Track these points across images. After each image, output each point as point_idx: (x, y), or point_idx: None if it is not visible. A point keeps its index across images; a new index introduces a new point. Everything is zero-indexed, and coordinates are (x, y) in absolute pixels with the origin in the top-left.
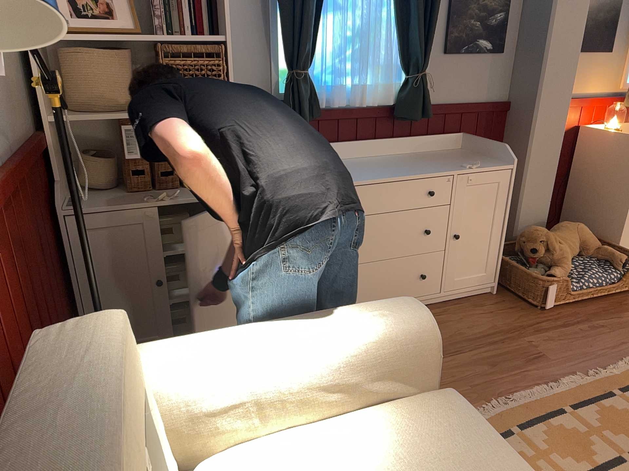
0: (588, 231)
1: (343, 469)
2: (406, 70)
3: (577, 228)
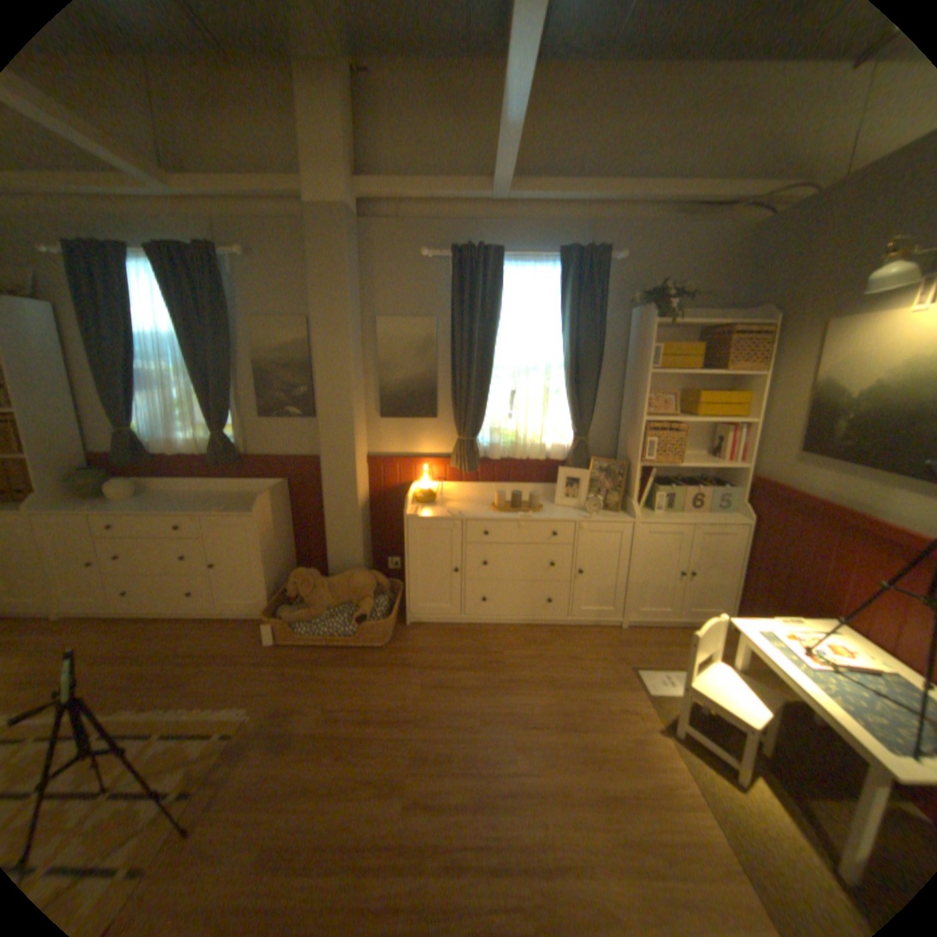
0: (359, 581)
1: None
2: (209, 430)
3: (352, 577)
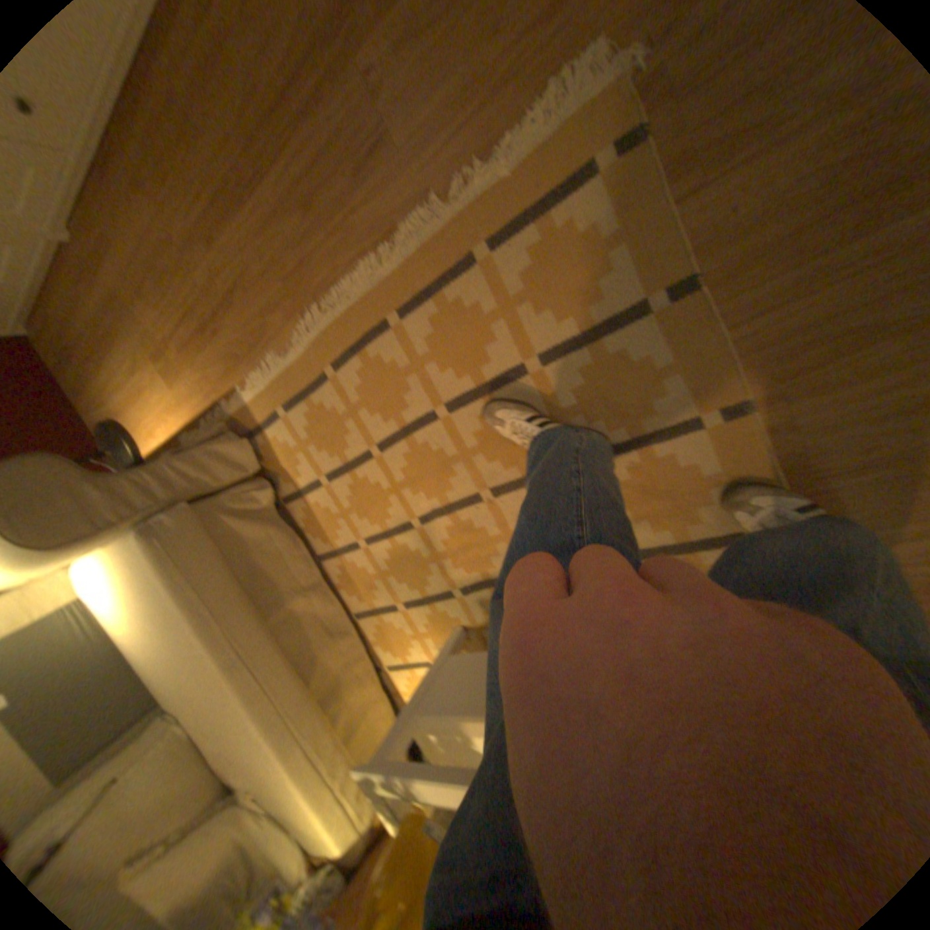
0: None
1: (112, 601)
2: None
3: None
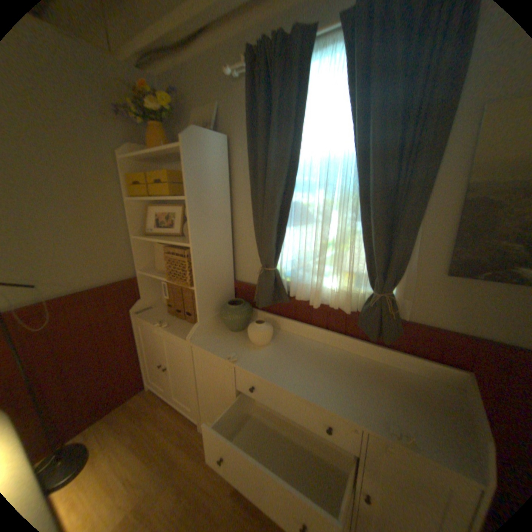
0: None
1: None
2: (373, 285)
3: None
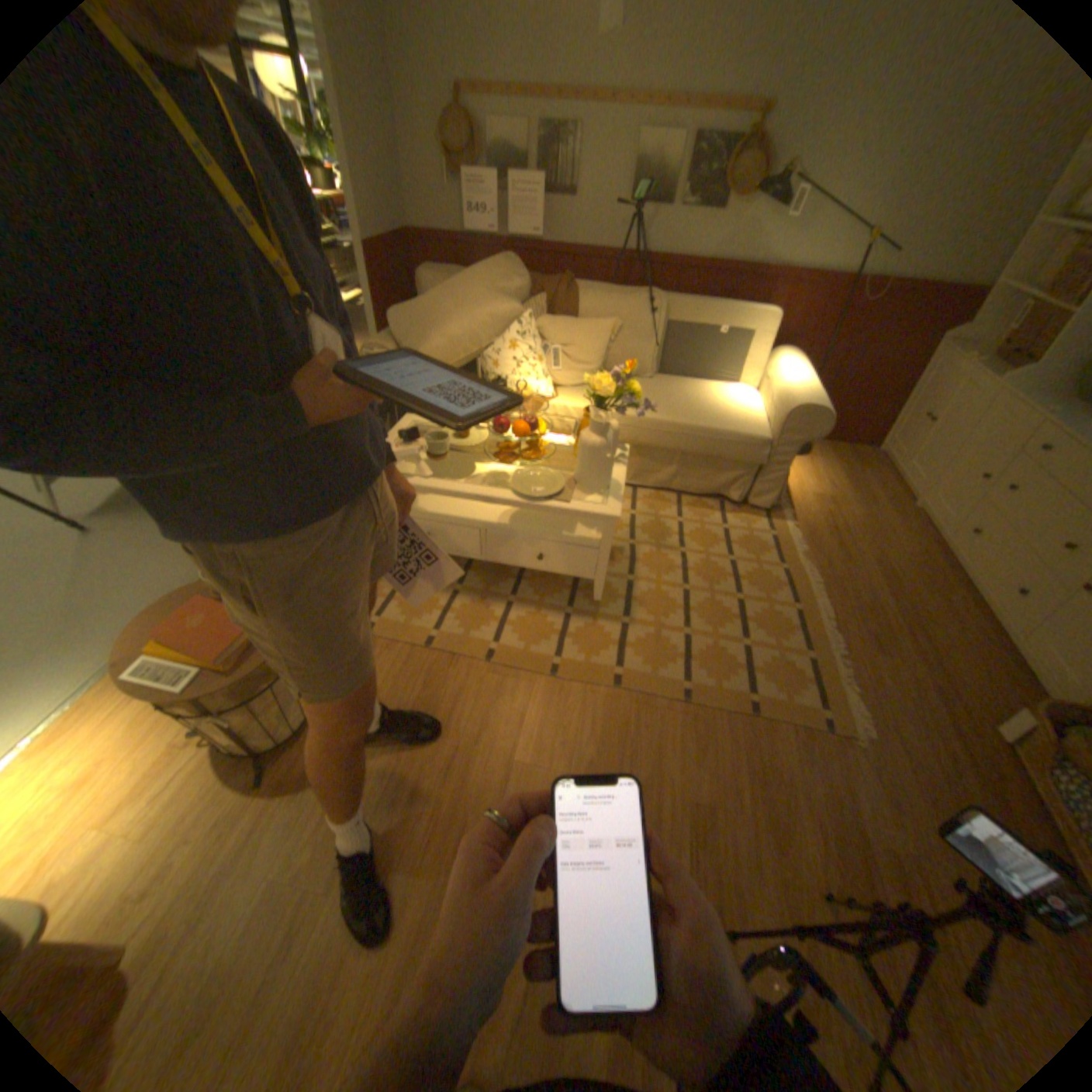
0: None
1: (734, 403)
2: None
3: None
